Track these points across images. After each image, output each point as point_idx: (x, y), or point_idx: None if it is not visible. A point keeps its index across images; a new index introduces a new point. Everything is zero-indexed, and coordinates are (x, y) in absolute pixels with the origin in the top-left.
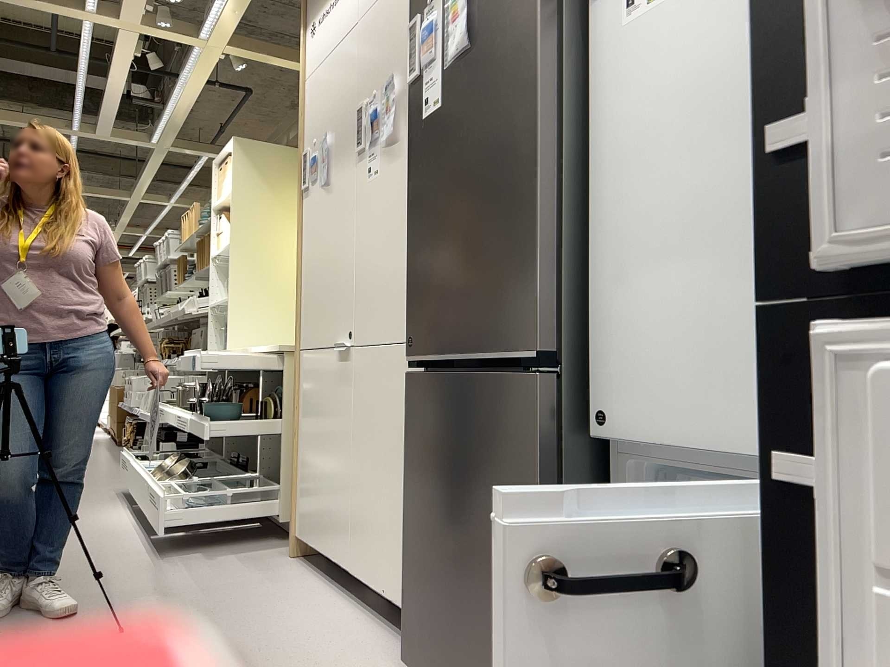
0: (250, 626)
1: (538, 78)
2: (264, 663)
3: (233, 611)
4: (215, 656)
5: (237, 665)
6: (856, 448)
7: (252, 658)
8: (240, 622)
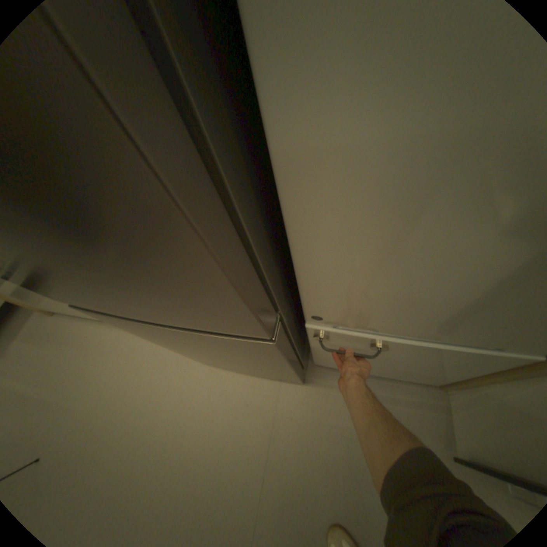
0: (94, 389)
1: None
2: (133, 408)
3: (72, 386)
4: (105, 426)
5: (123, 422)
6: None
7: (124, 411)
8: (86, 392)
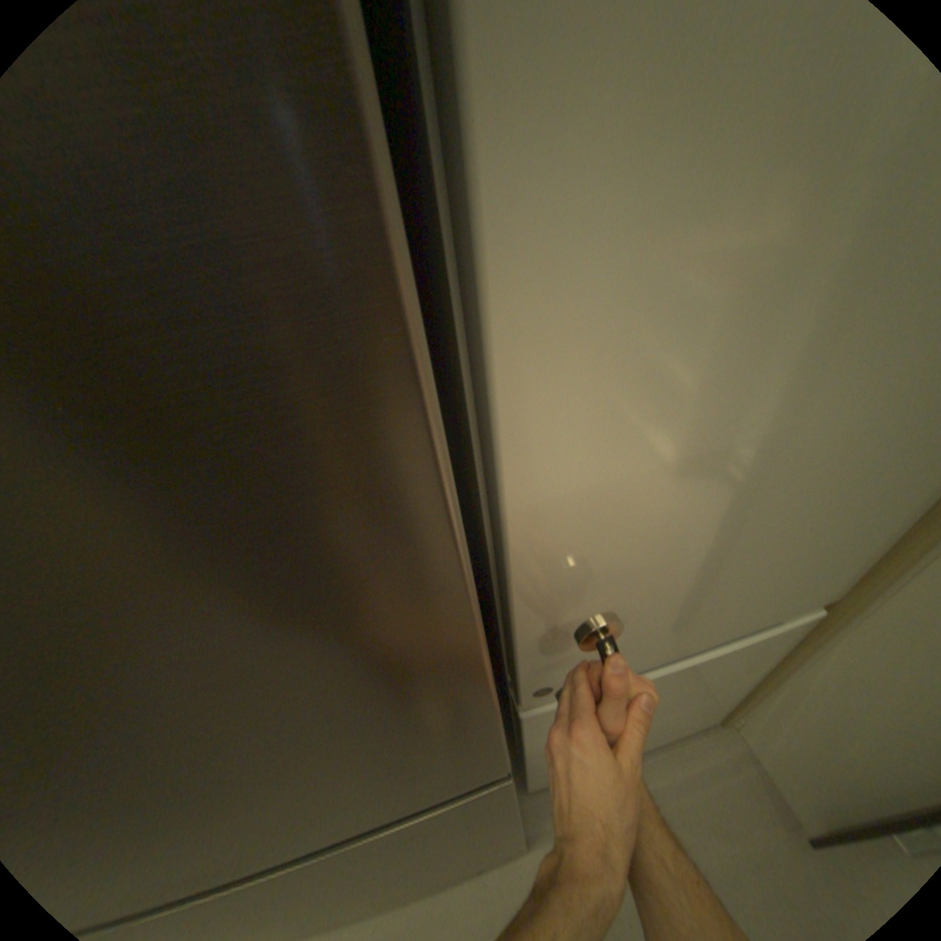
0: None
1: None
2: None
3: None
4: None
5: None
6: None
7: None
8: None
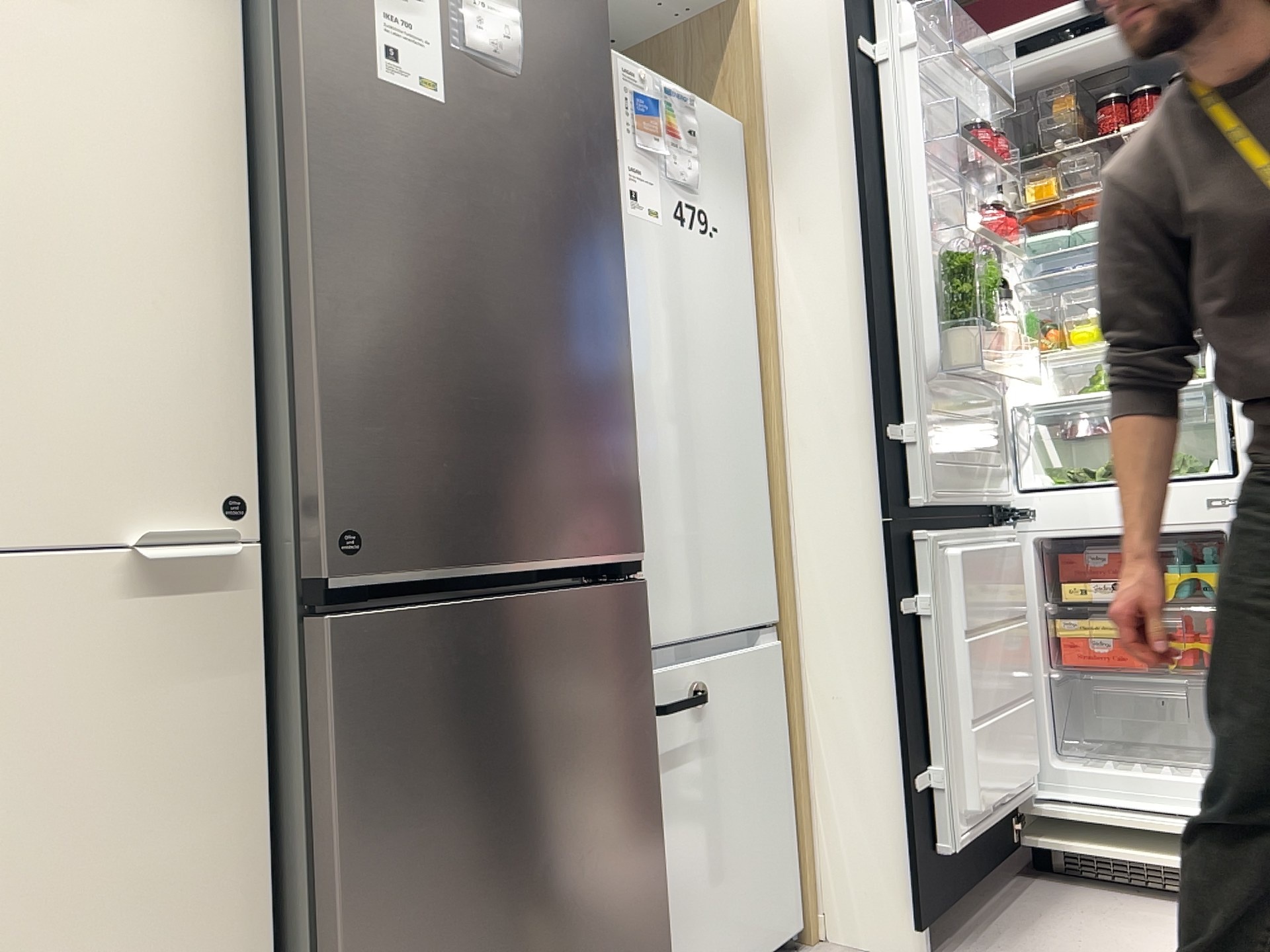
0: None
1: (620, 218)
2: None
3: None
4: None
5: None
6: (936, 581)
7: None
8: None
